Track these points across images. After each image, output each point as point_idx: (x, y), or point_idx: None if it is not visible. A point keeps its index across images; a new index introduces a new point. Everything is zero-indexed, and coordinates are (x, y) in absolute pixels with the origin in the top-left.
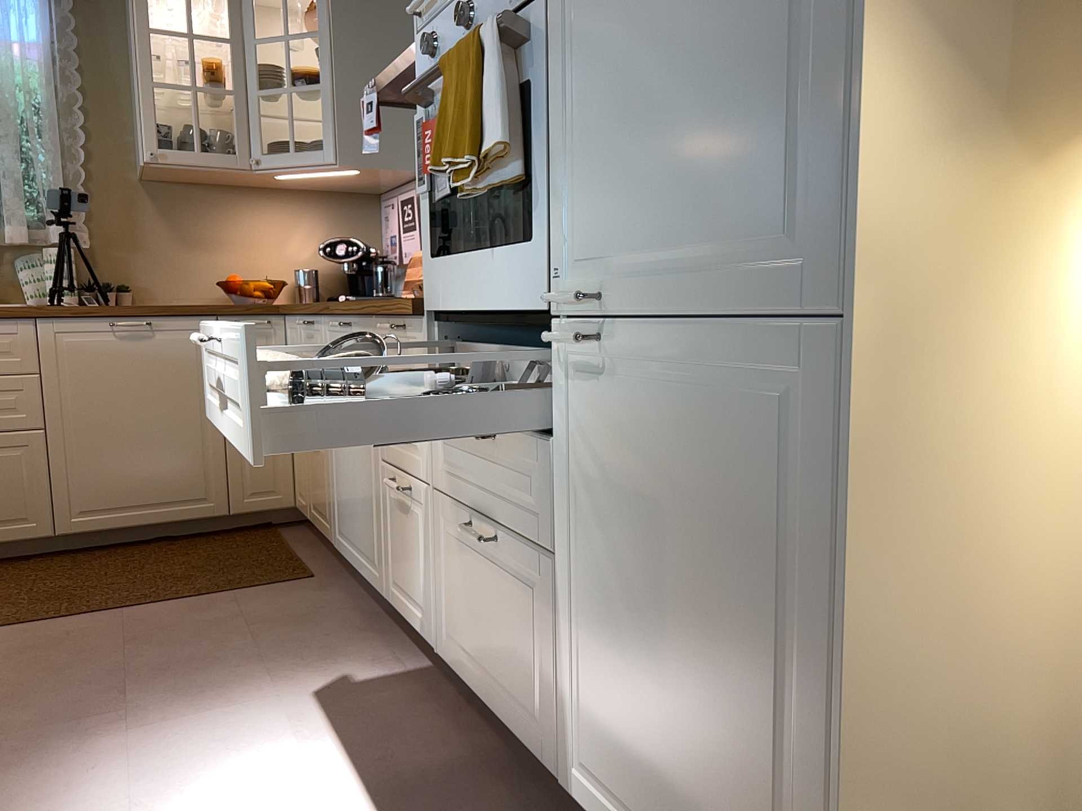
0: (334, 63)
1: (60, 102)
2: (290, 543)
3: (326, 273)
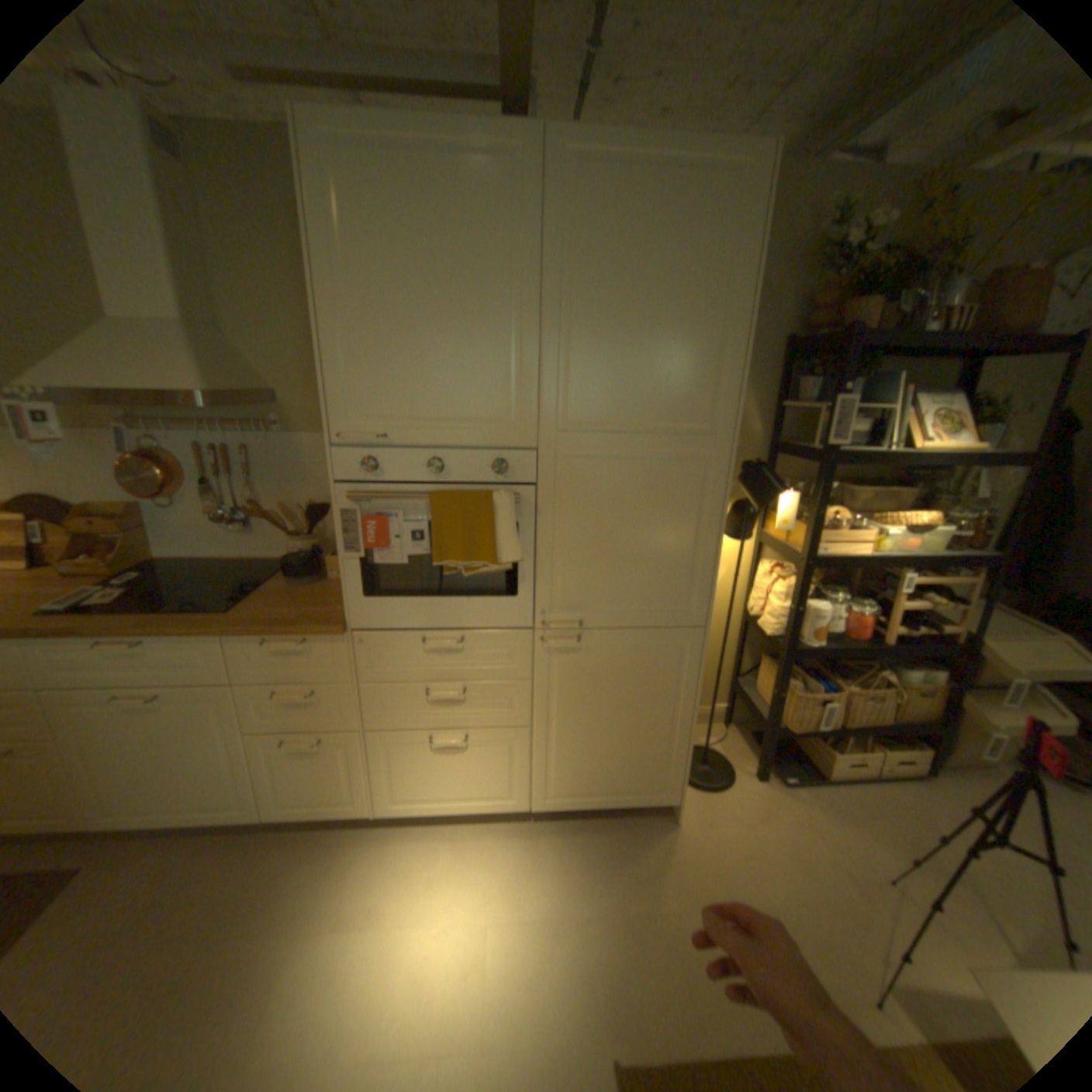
0: None
1: None
2: None
3: None
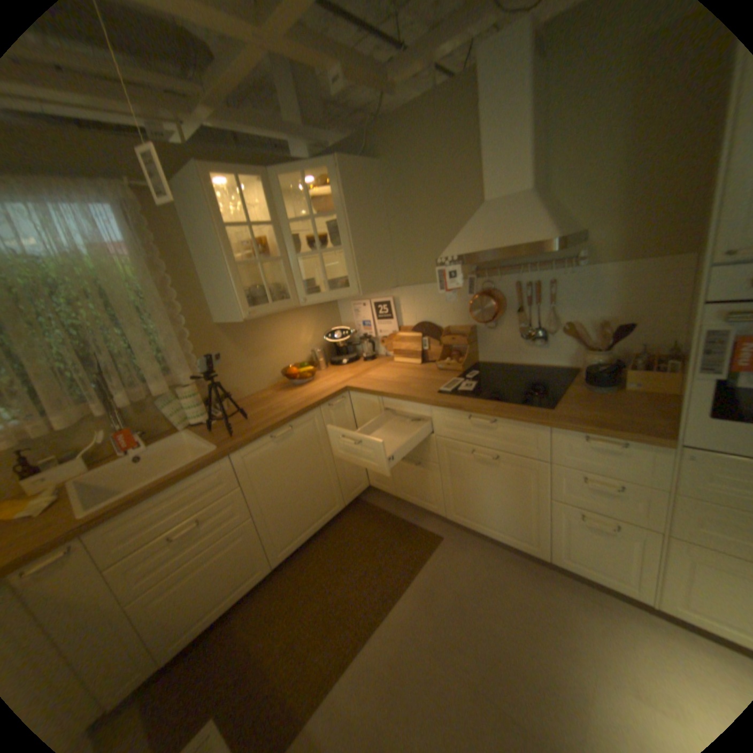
0: (348, 232)
1: (150, 286)
2: (386, 510)
3: (320, 347)
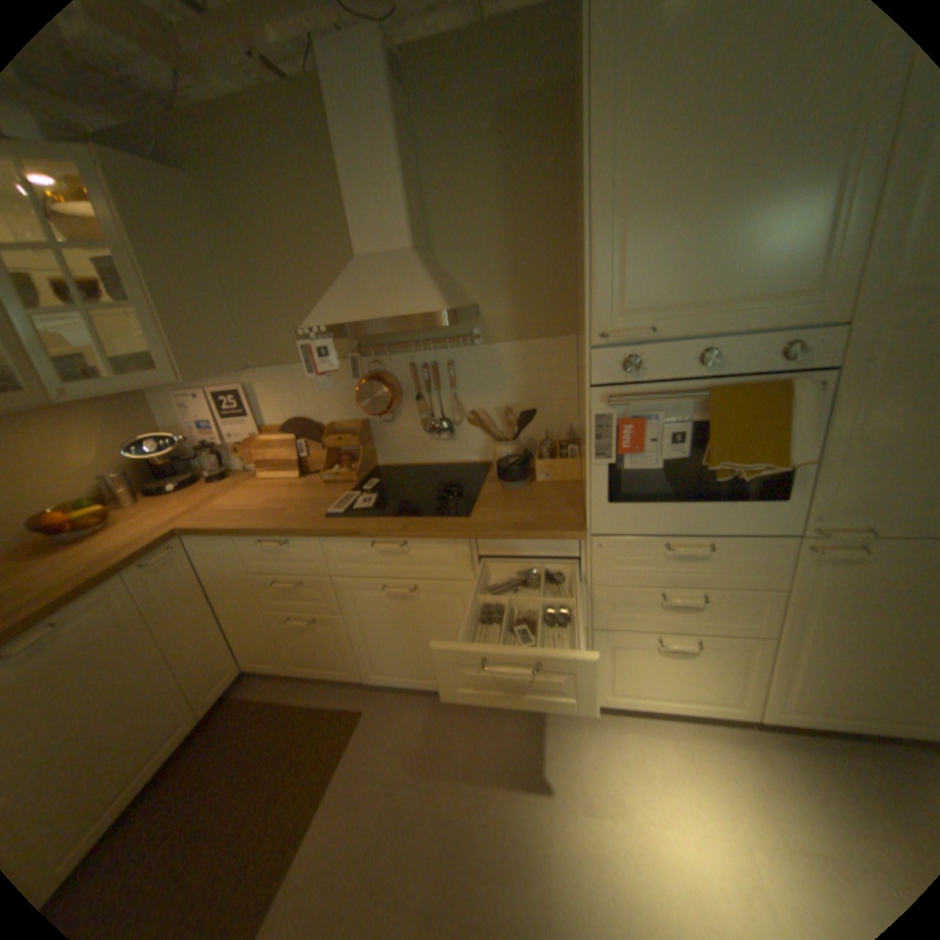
0: (142, 280)
1: None
2: (273, 701)
3: (119, 469)
